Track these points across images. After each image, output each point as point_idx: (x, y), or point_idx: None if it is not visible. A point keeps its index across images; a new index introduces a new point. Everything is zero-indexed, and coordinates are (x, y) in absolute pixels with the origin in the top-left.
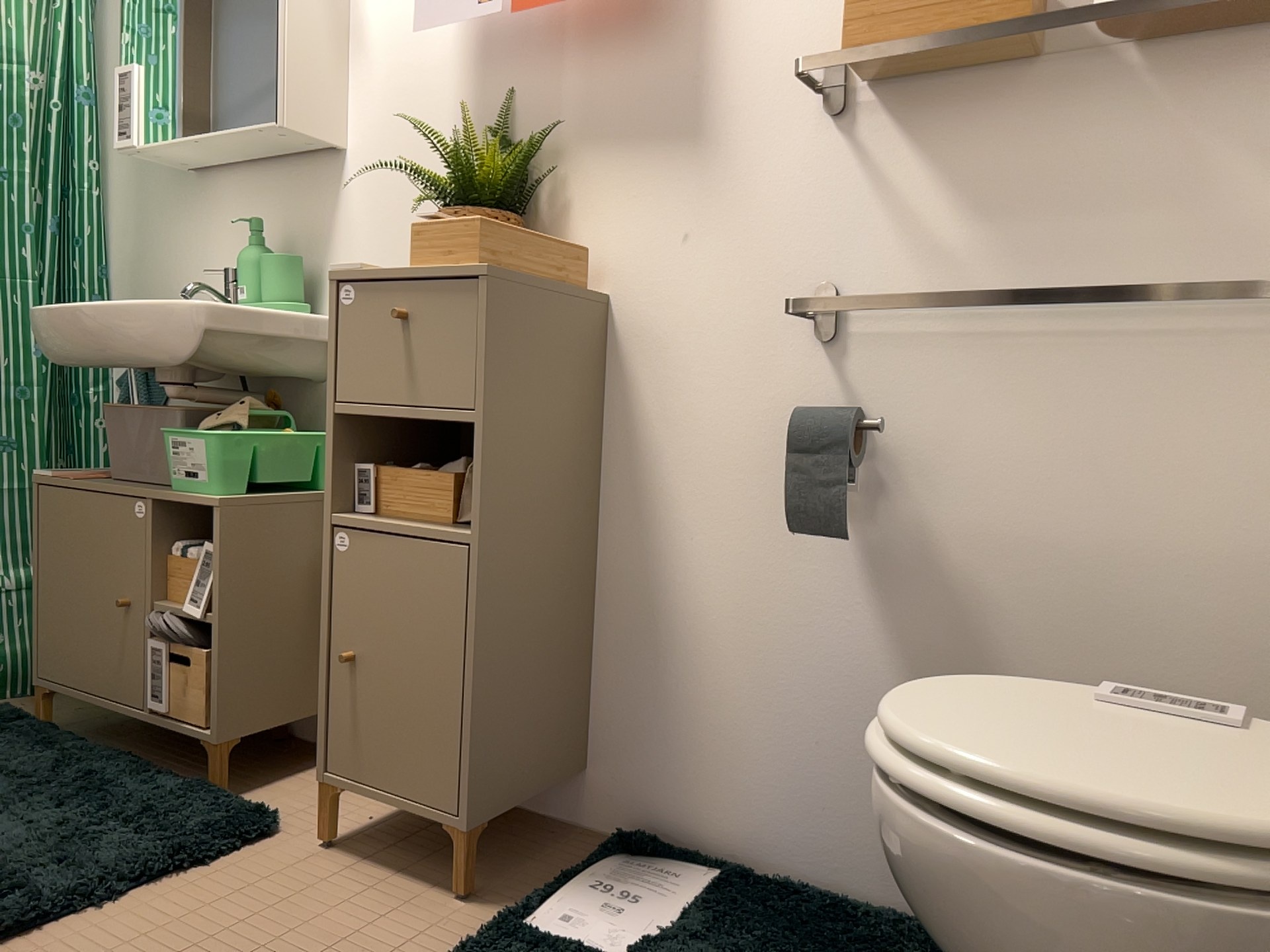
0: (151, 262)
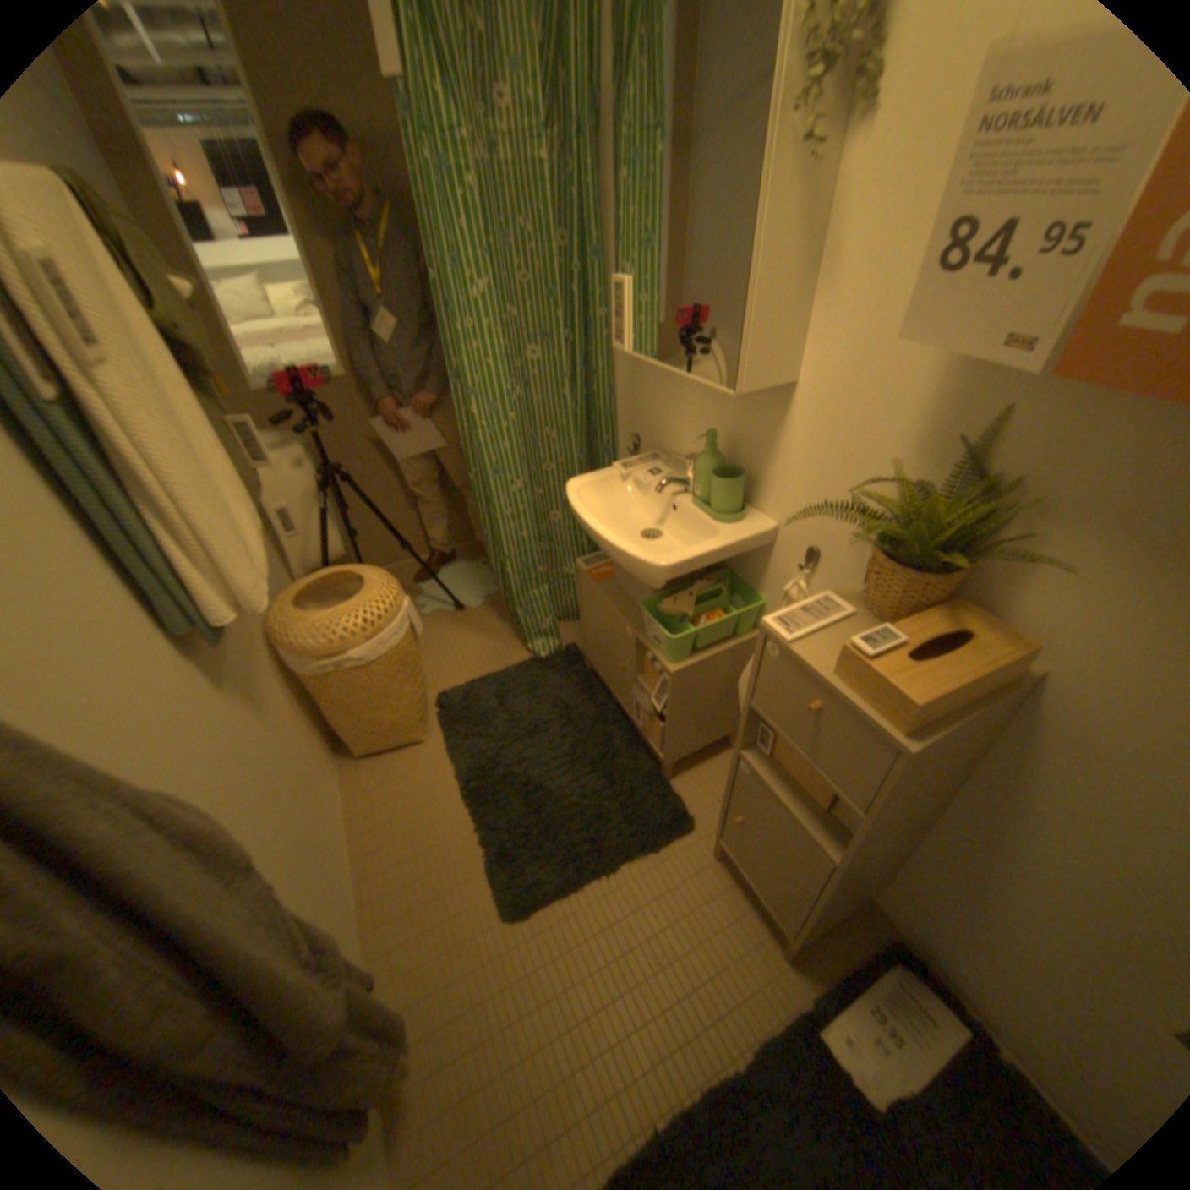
0: (639, 396)
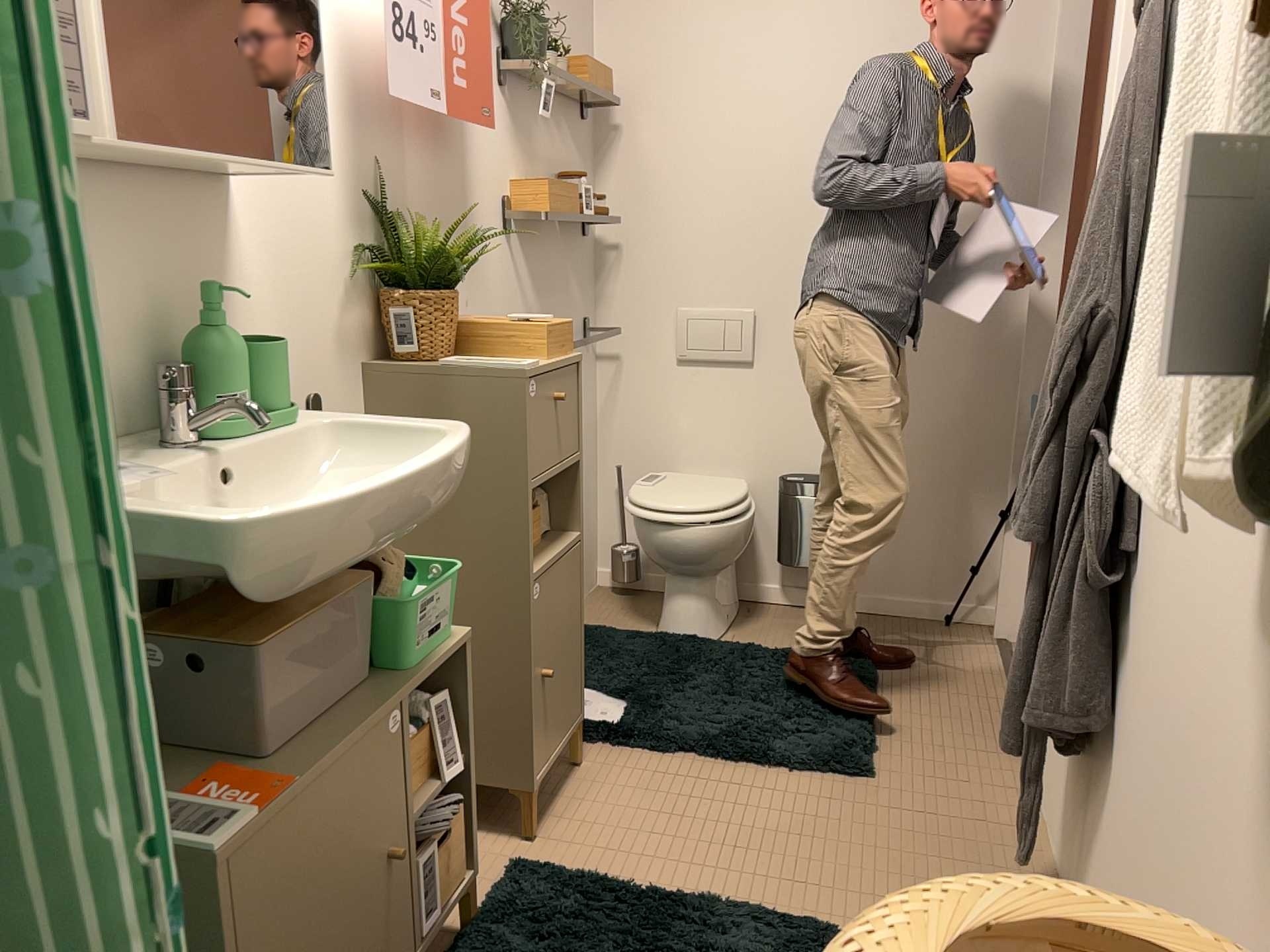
0: None
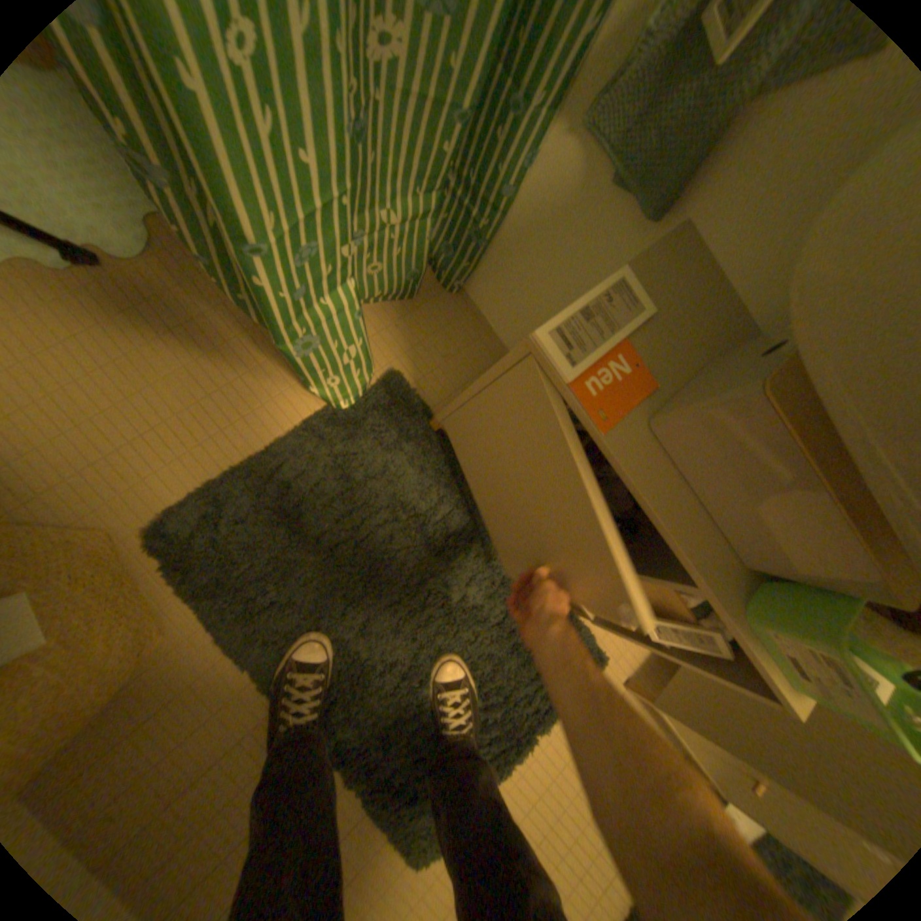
0: None
